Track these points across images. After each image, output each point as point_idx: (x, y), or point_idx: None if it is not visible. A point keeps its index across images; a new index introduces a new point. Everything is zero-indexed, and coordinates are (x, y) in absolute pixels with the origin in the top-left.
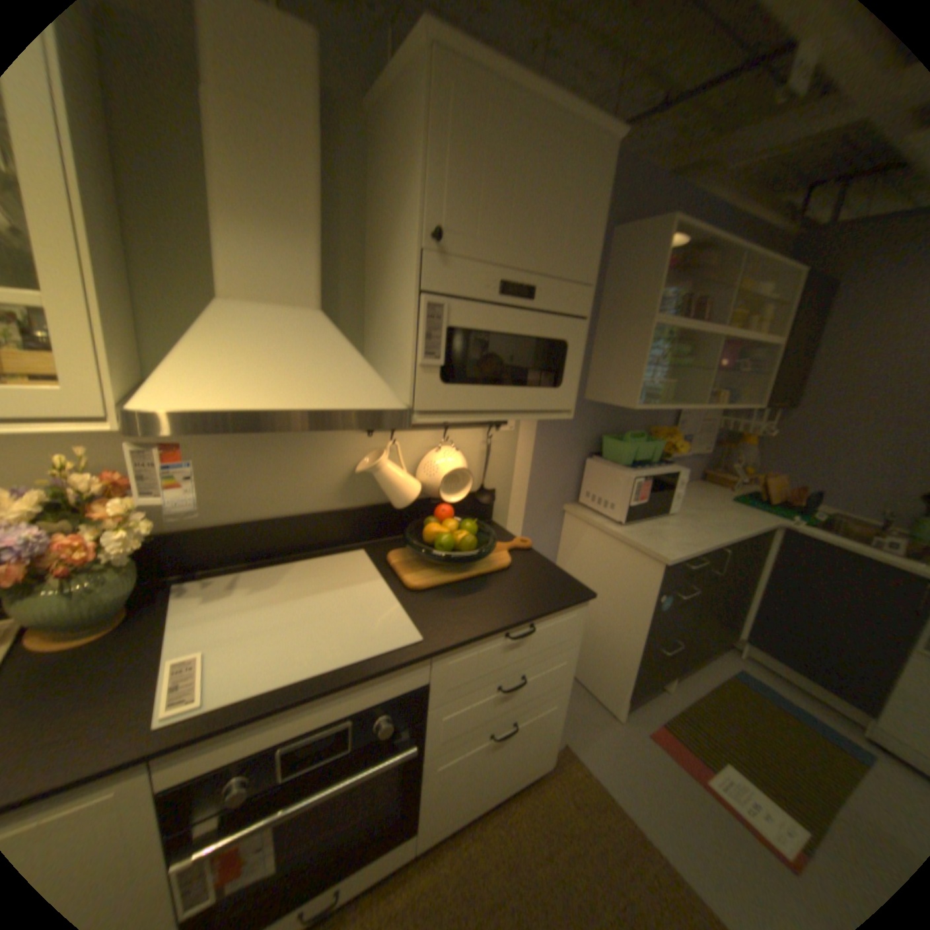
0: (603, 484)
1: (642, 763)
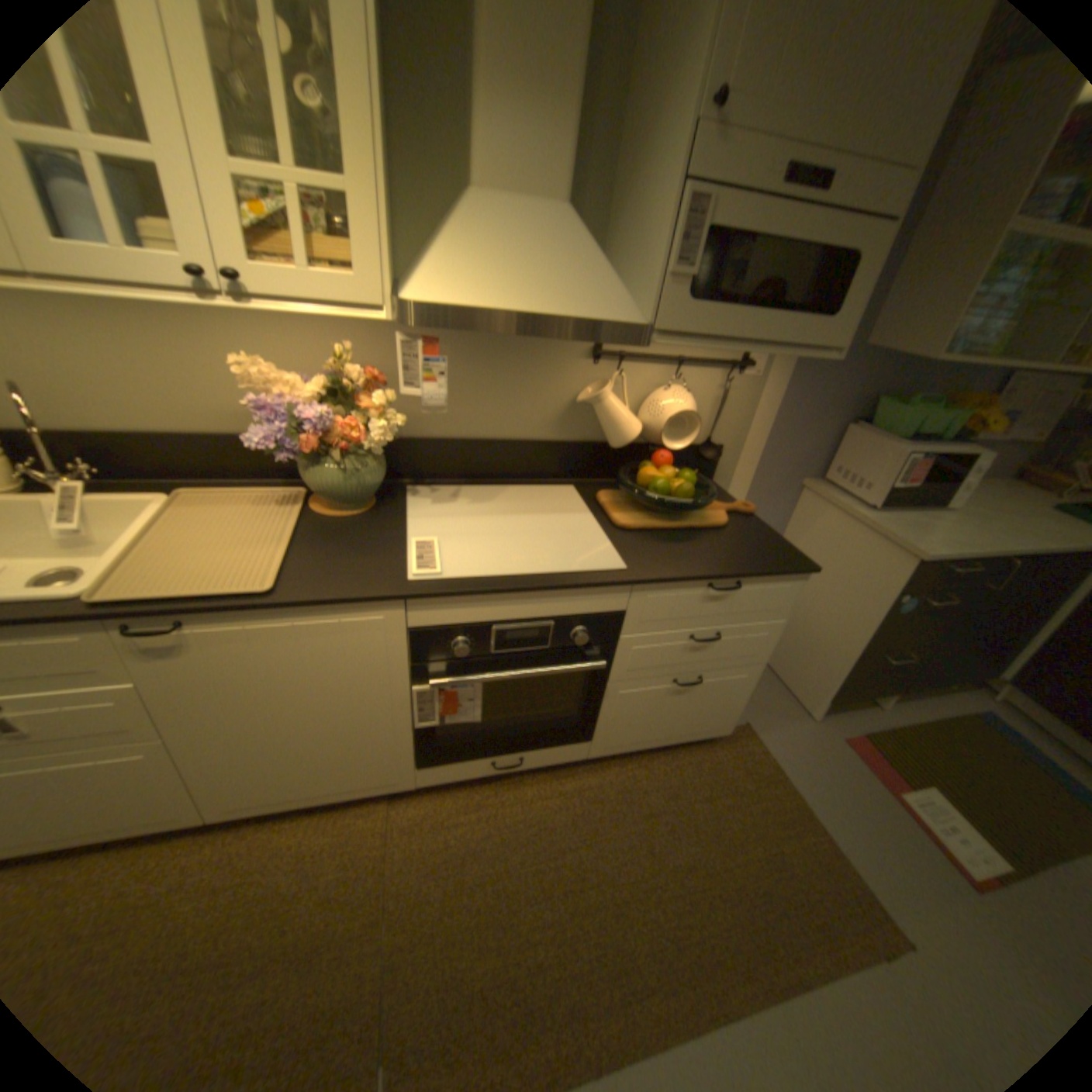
0: (863, 459)
1: (829, 760)
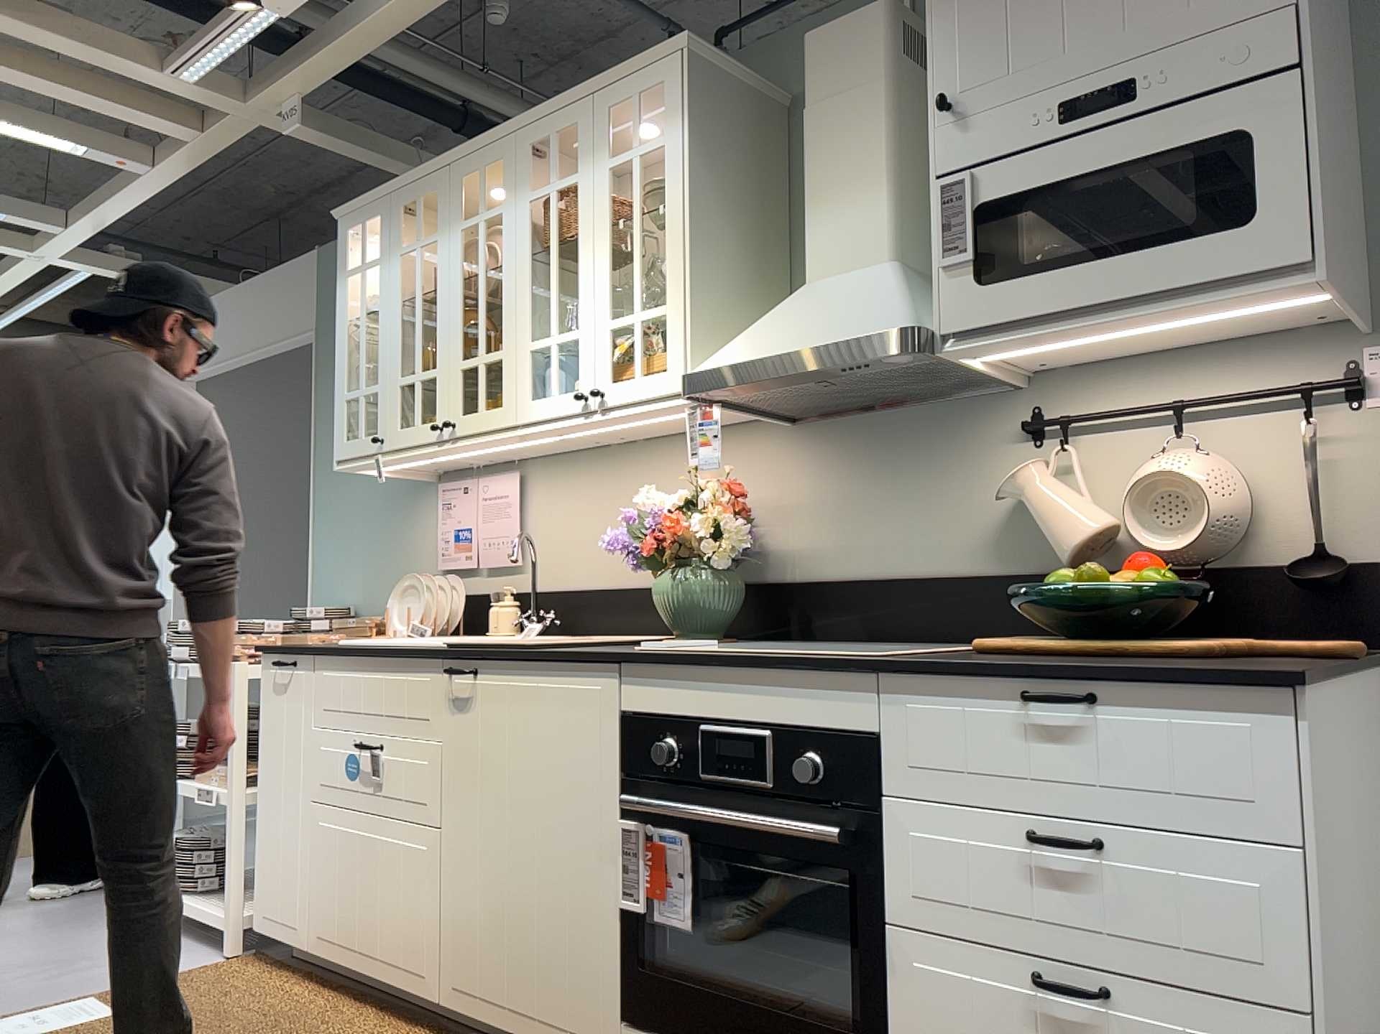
0: None
1: None
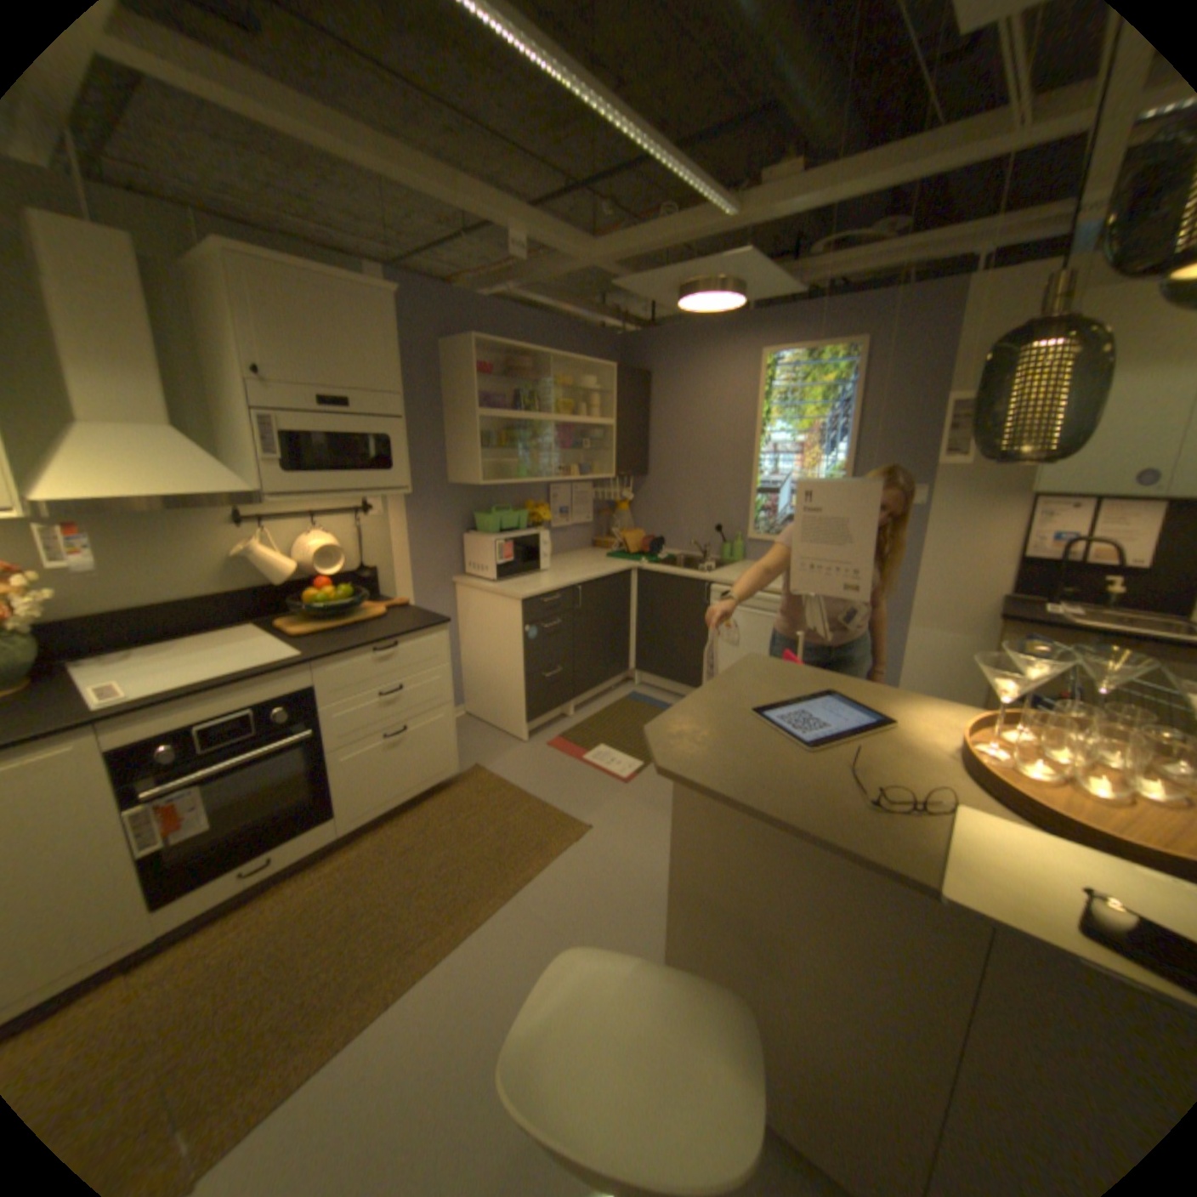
0: (478, 553)
1: (536, 759)
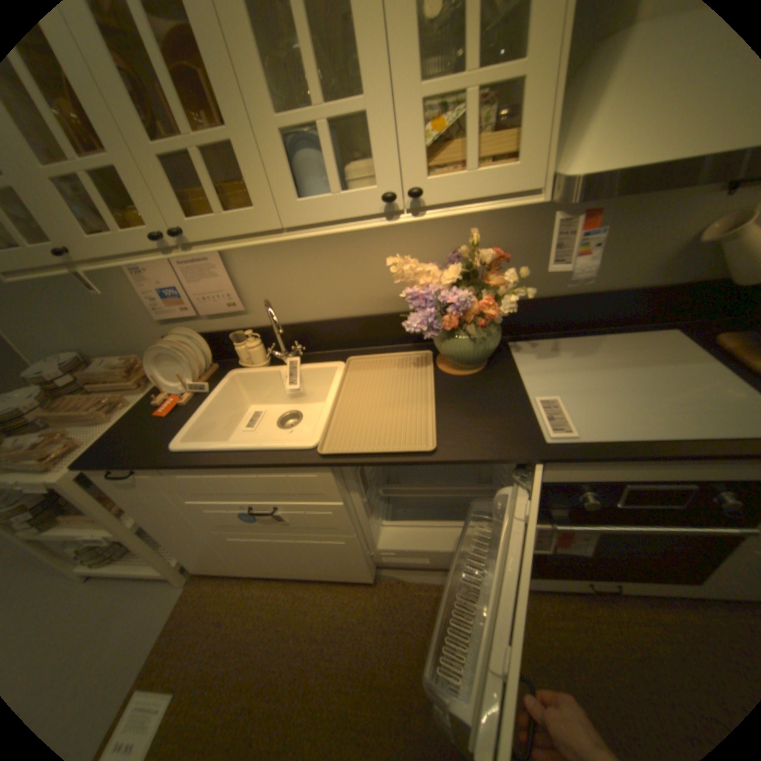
0: None
1: None
